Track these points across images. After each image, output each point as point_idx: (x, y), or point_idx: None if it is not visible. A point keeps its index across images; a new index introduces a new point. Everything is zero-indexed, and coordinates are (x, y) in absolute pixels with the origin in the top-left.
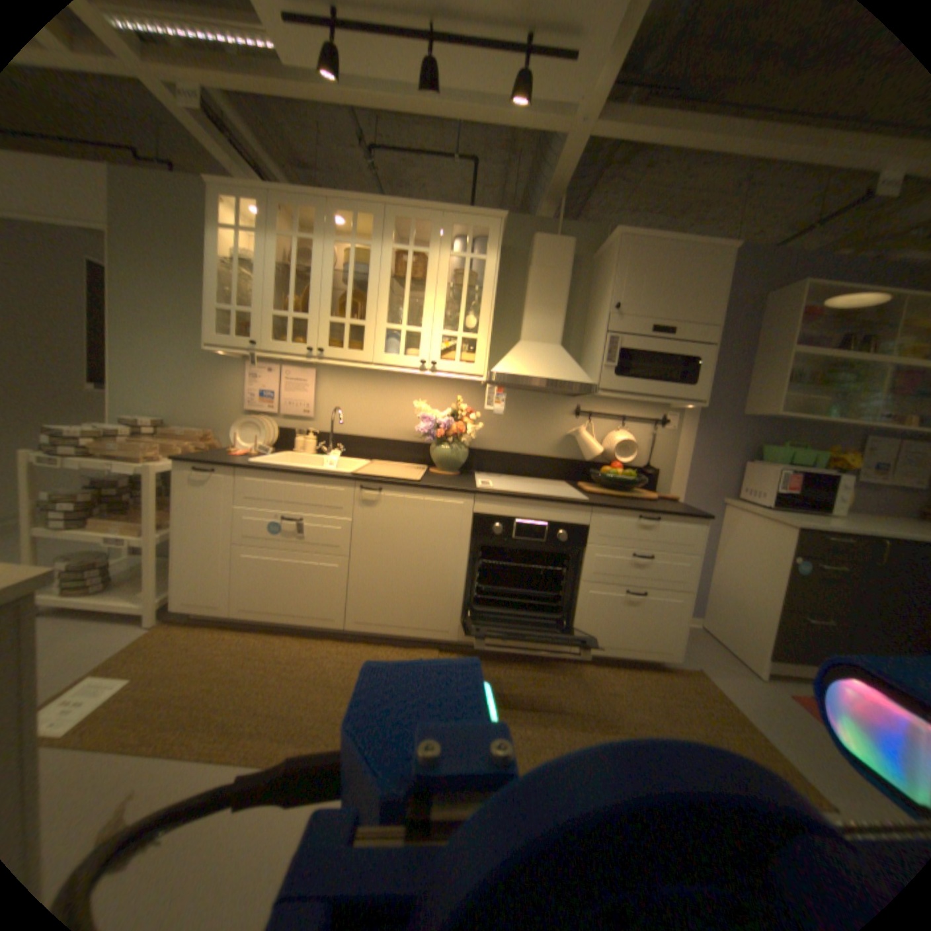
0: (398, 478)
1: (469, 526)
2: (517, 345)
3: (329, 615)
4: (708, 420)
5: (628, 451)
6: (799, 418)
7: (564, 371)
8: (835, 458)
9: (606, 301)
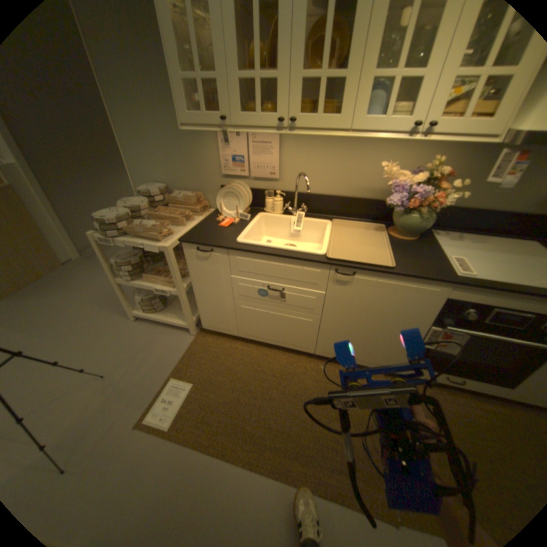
0: (372, 260)
1: (442, 308)
2: None
3: (306, 346)
4: None
5: None
6: None
7: None
8: None
9: None
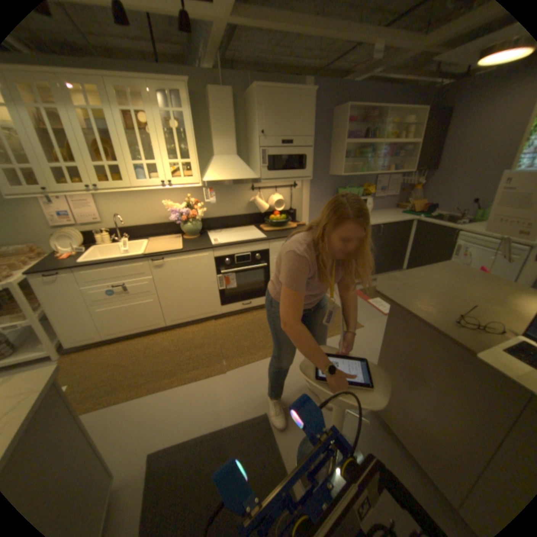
0: (172, 250)
1: (215, 264)
2: (214, 160)
3: (158, 323)
4: (315, 181)
5: (281, 205)
6: (352, 172)
7: (243, 173)
8: (366, 189)
9: (257, 129)
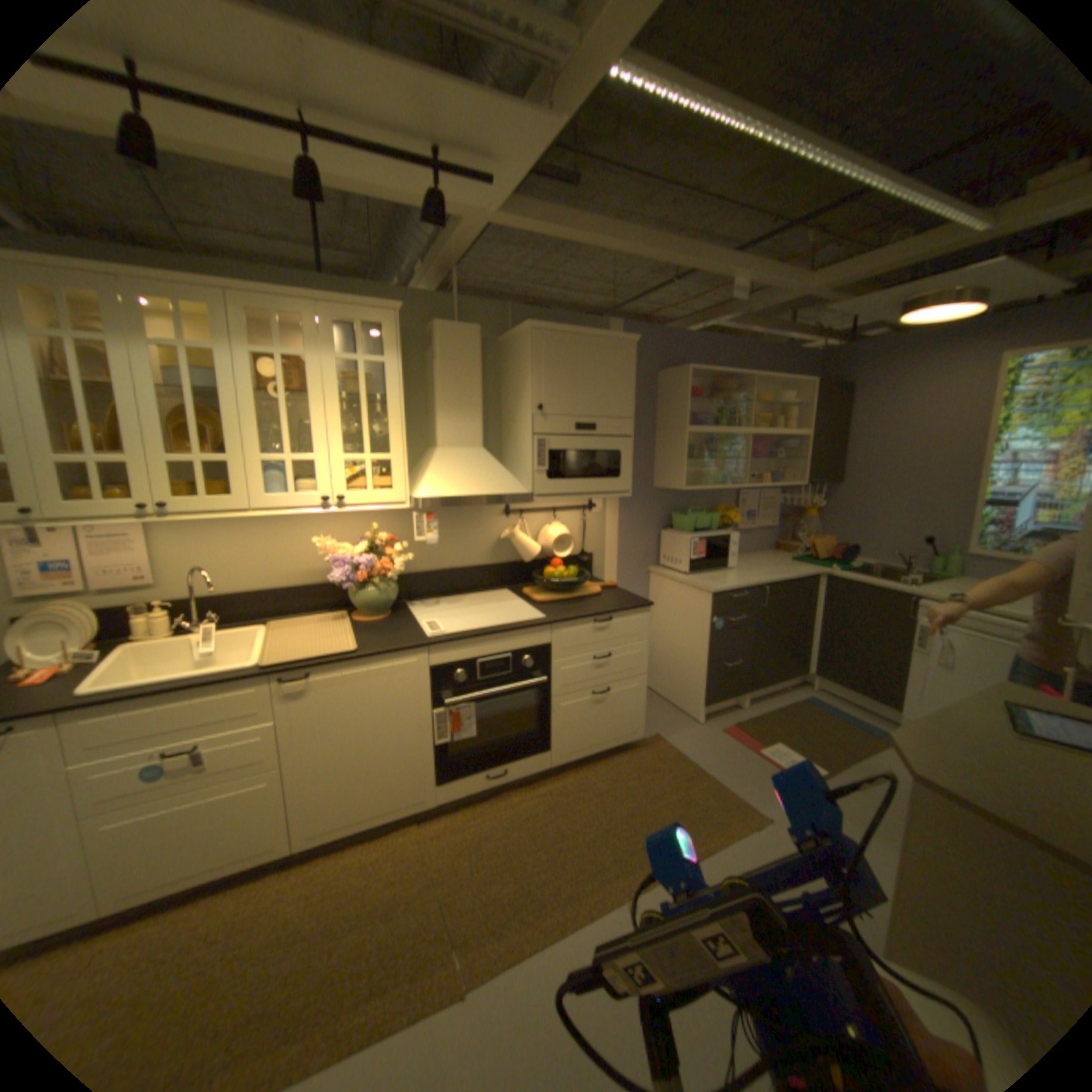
0: (329, 653)
1: (430, 683)
2: (437, 456)
3: (268, 847)
4: (627, 499)
5: (565, 545)
6: (694, 484)
7: (498, 483)
8: (723, 516)
9: (528, 401)
